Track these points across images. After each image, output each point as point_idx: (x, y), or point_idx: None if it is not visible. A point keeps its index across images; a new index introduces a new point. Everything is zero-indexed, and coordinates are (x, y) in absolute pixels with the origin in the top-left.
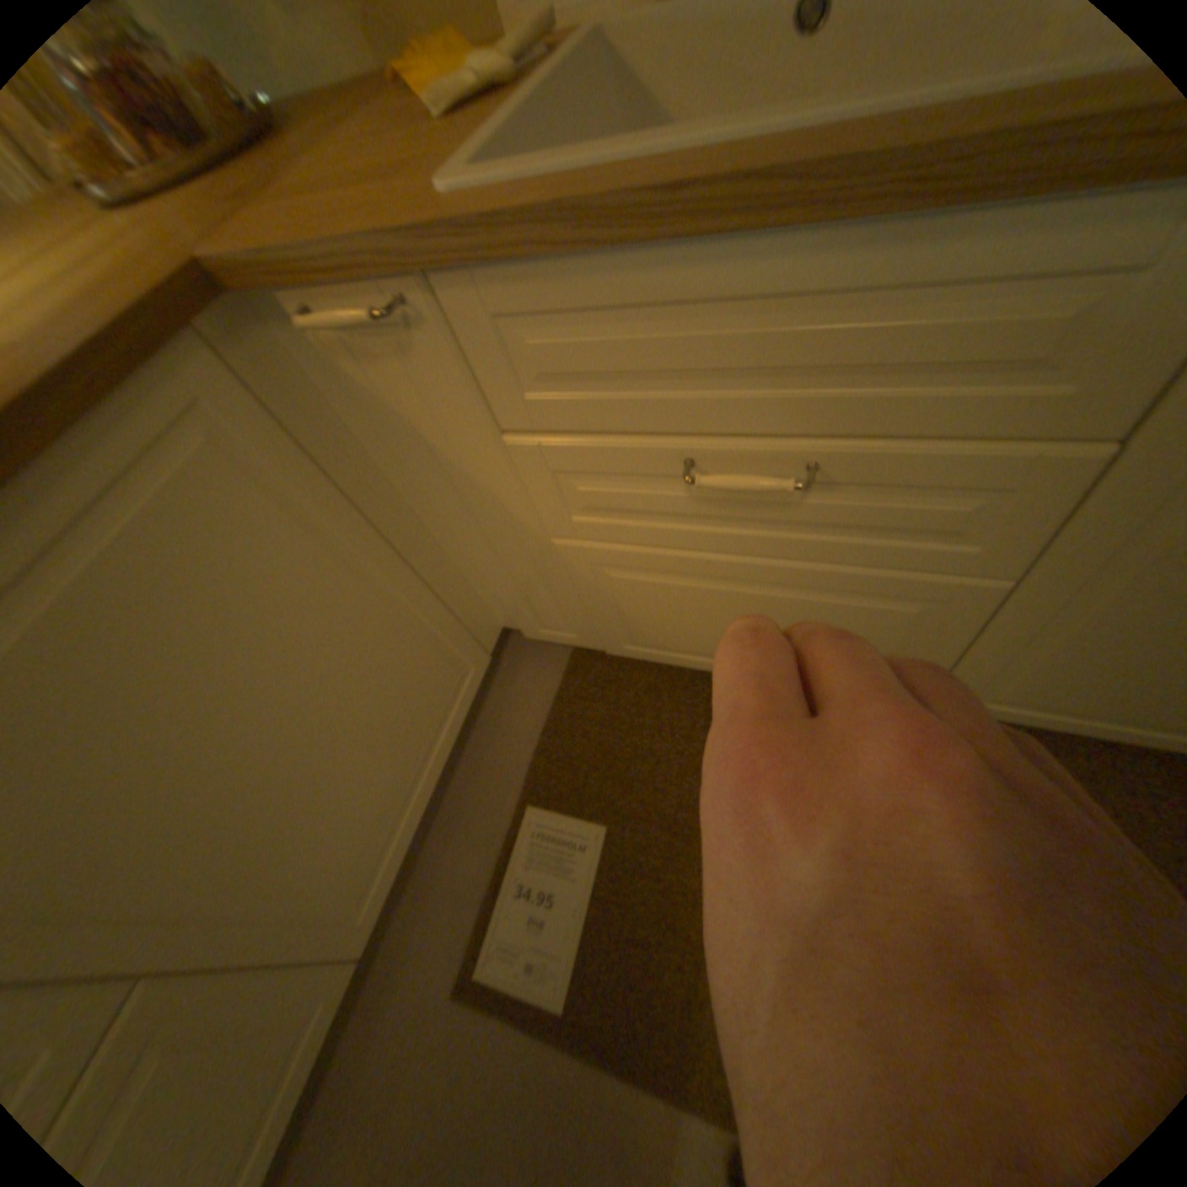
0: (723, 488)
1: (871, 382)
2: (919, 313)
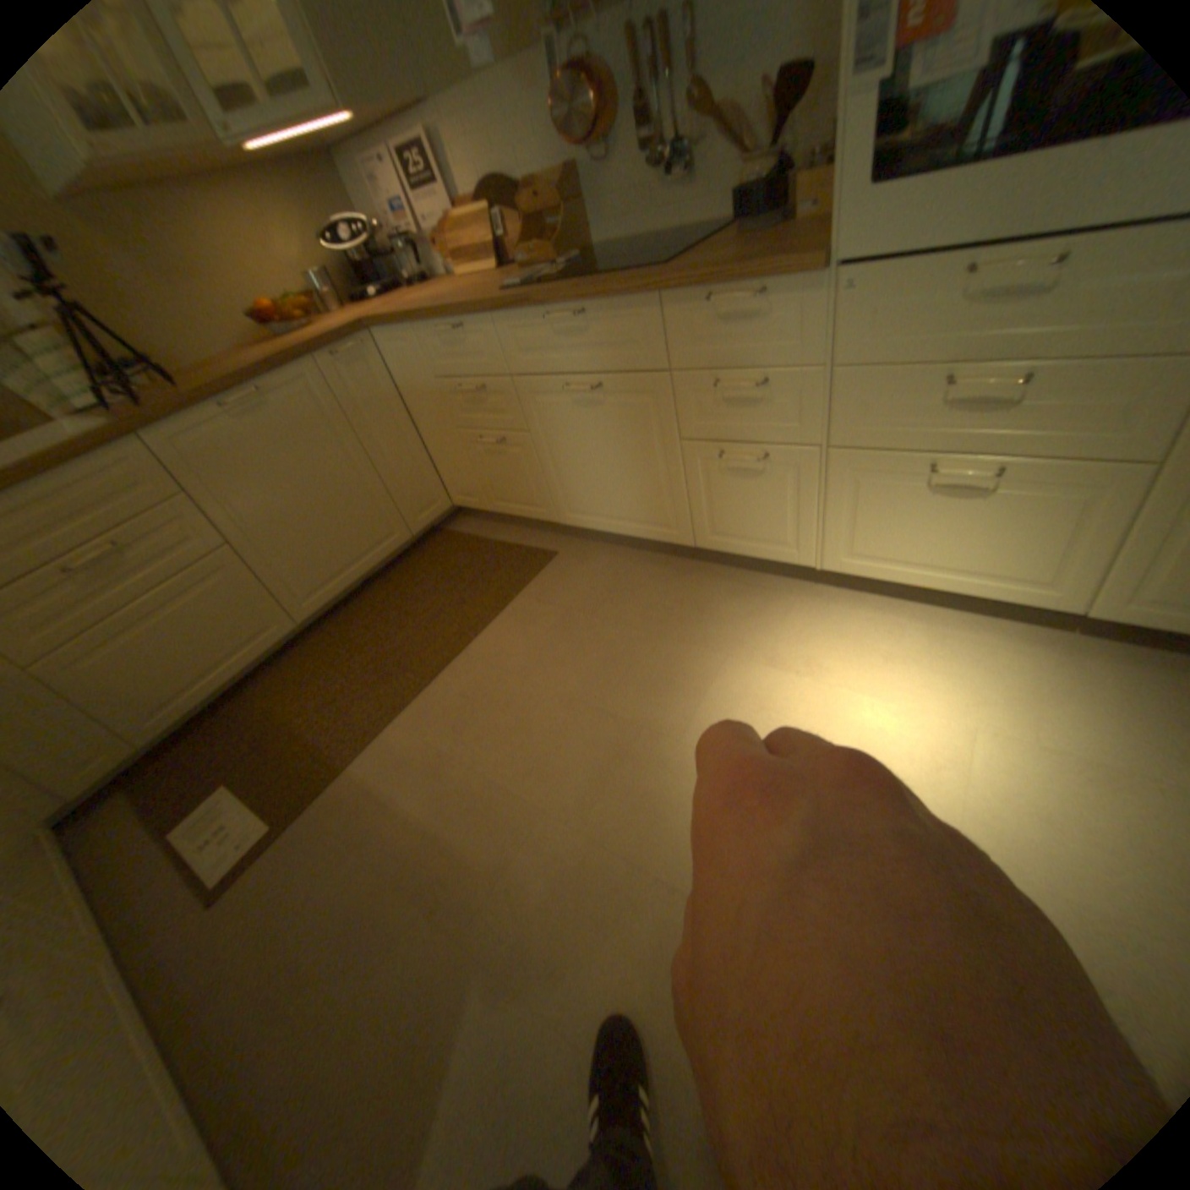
0: (85, 561)
1: (100, 506)
2: (90, 483)
